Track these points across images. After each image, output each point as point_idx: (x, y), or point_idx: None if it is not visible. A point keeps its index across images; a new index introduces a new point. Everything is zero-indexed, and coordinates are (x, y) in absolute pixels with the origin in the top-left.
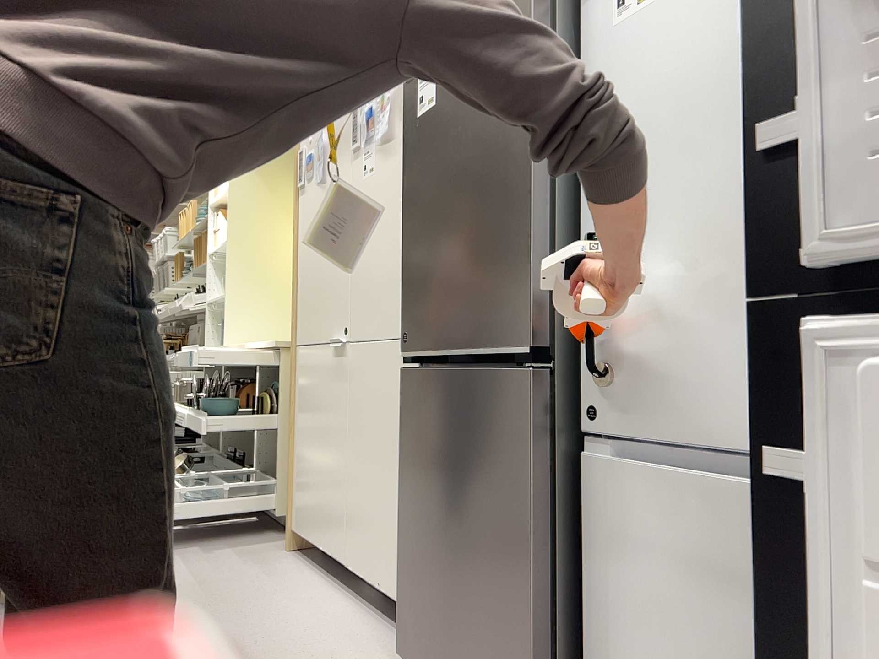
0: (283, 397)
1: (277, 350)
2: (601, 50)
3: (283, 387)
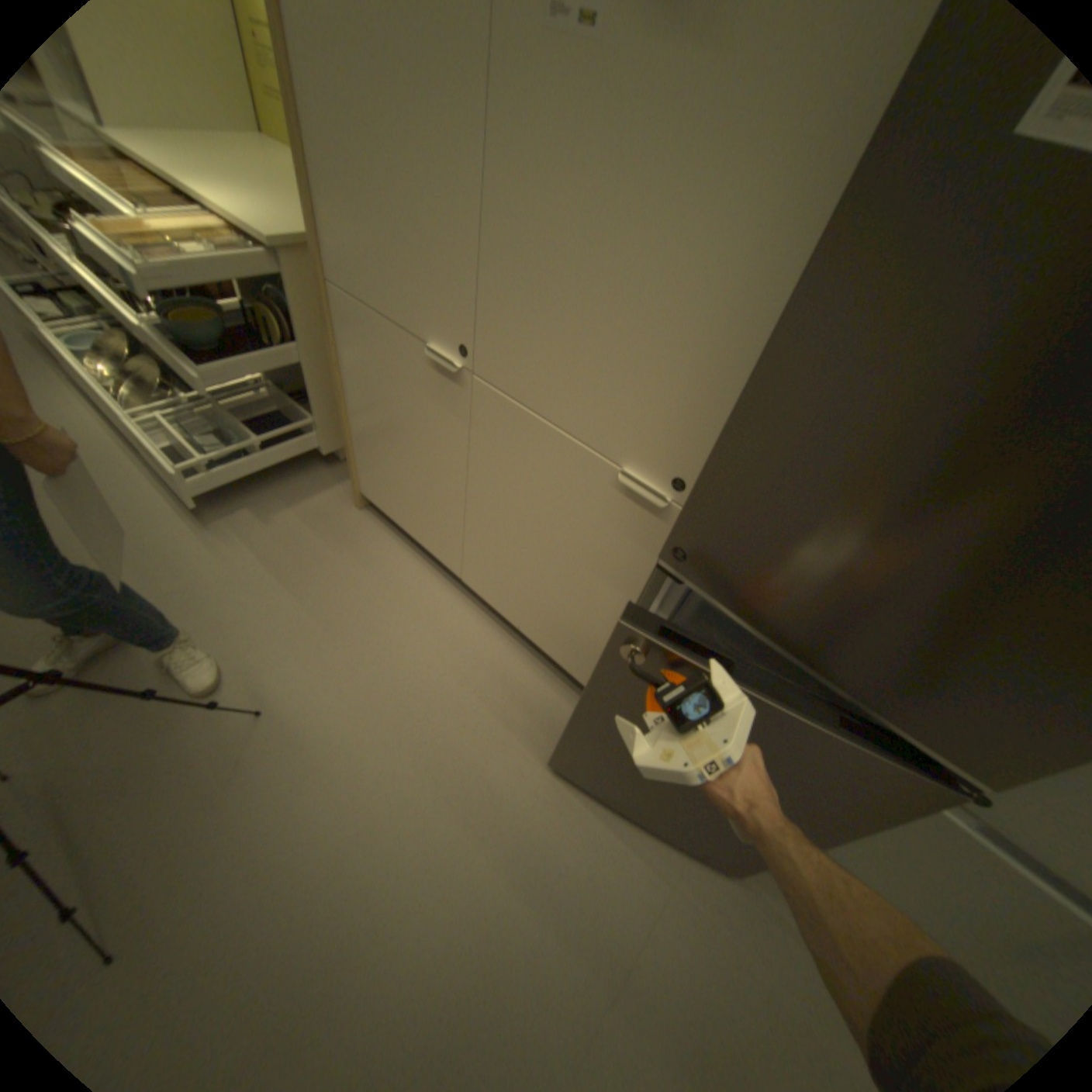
0: (300, 322)
1: (266, 239)
2: None
3: (297, 307)
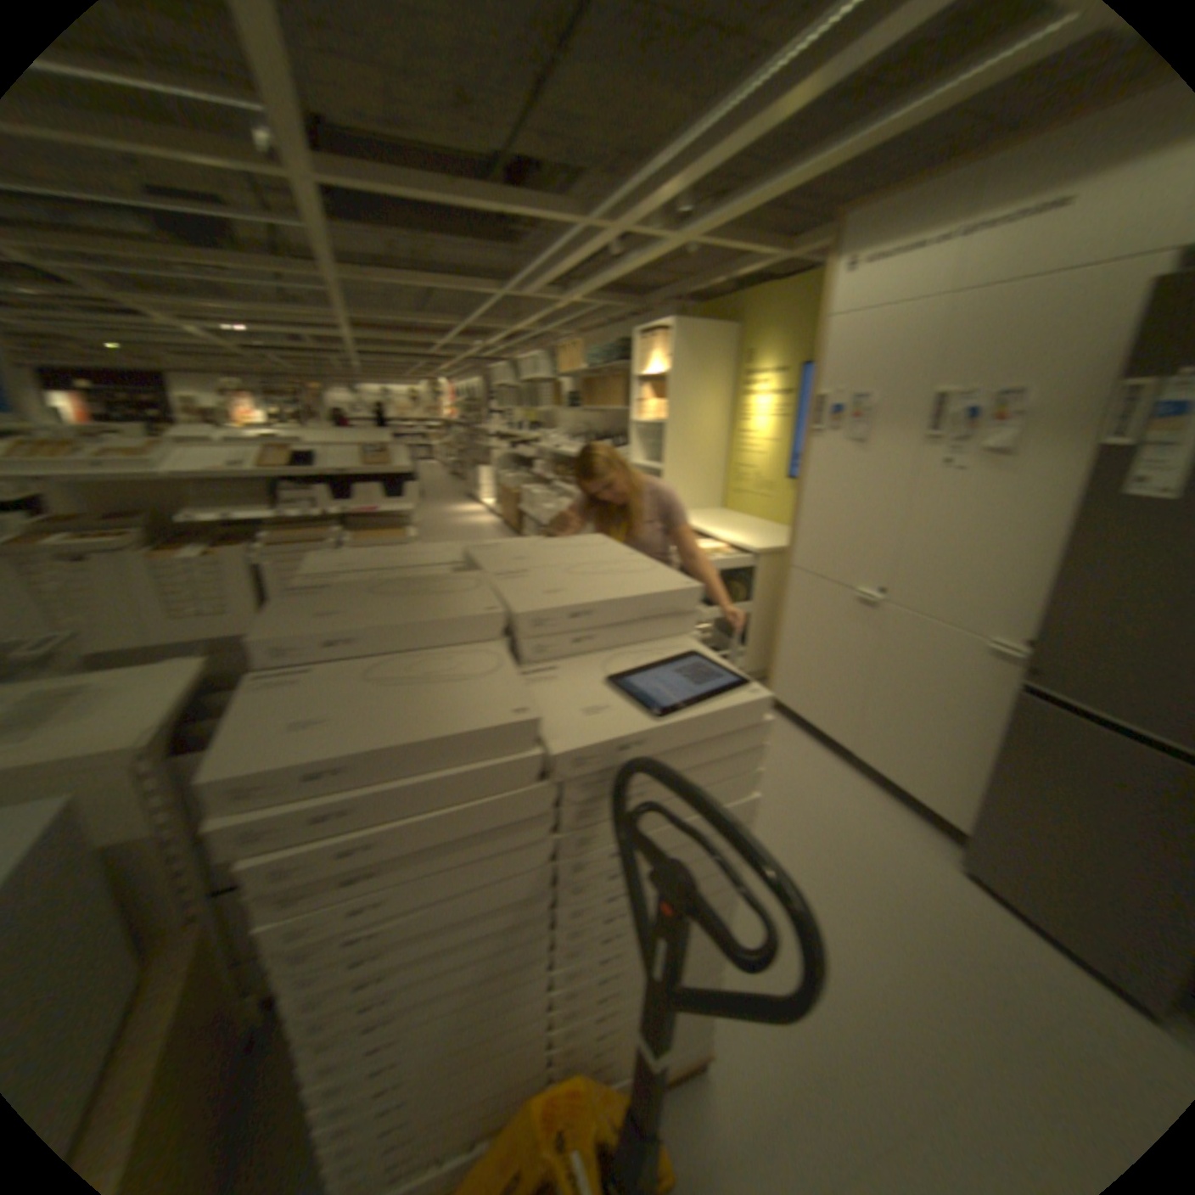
0: (755, 591)
1: (749, 552)
2: None
3: (756, 583)
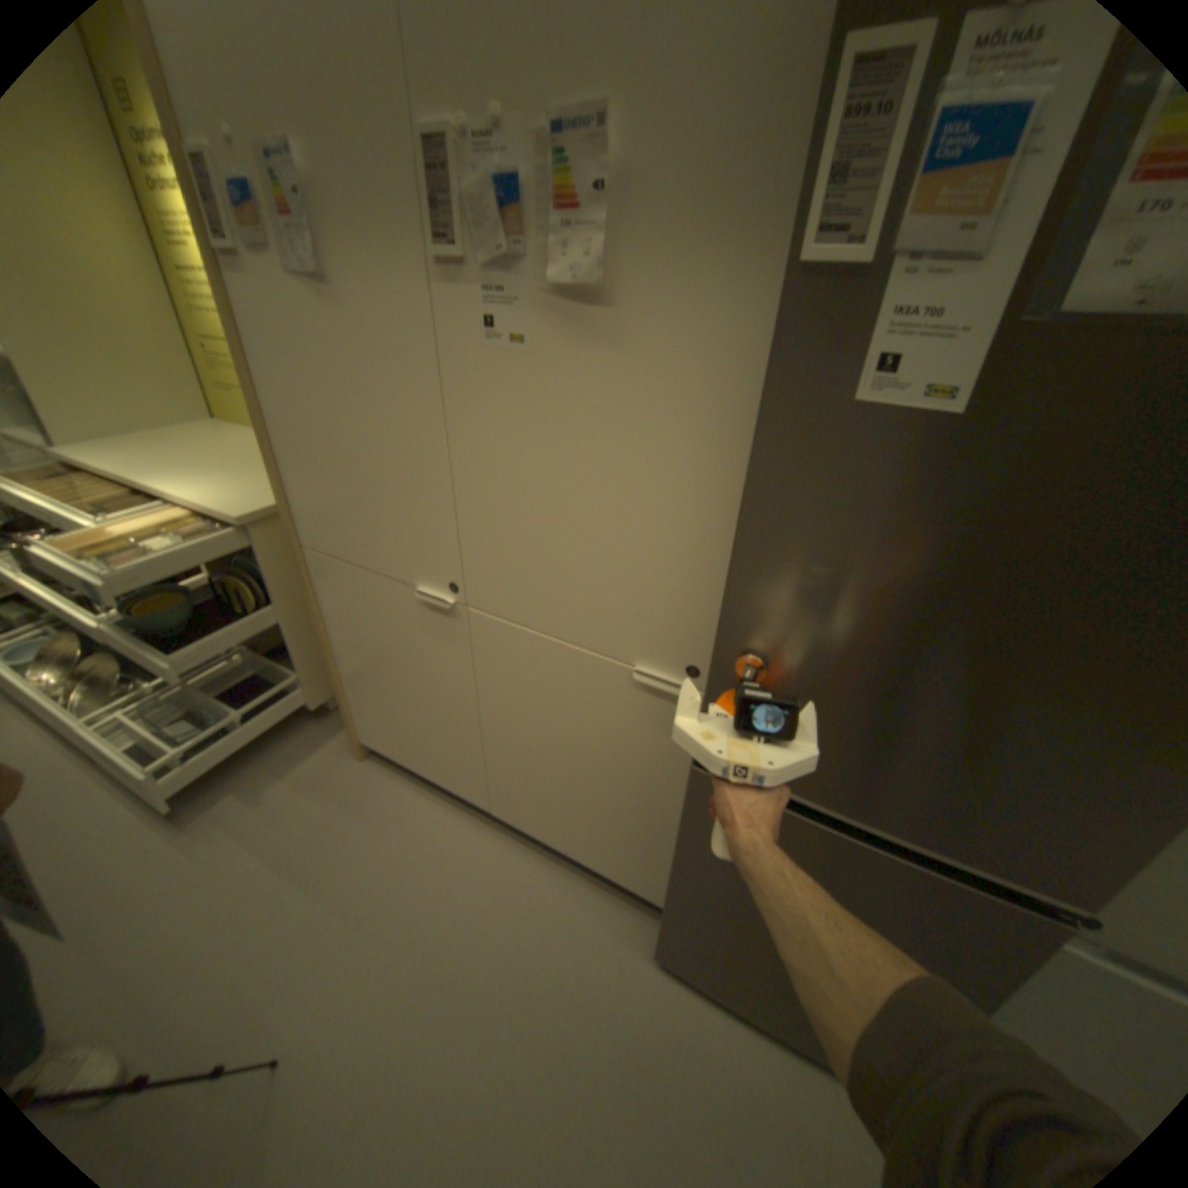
0: (275, 584)
1: (234, 517)
2: None
3: (270, 572)
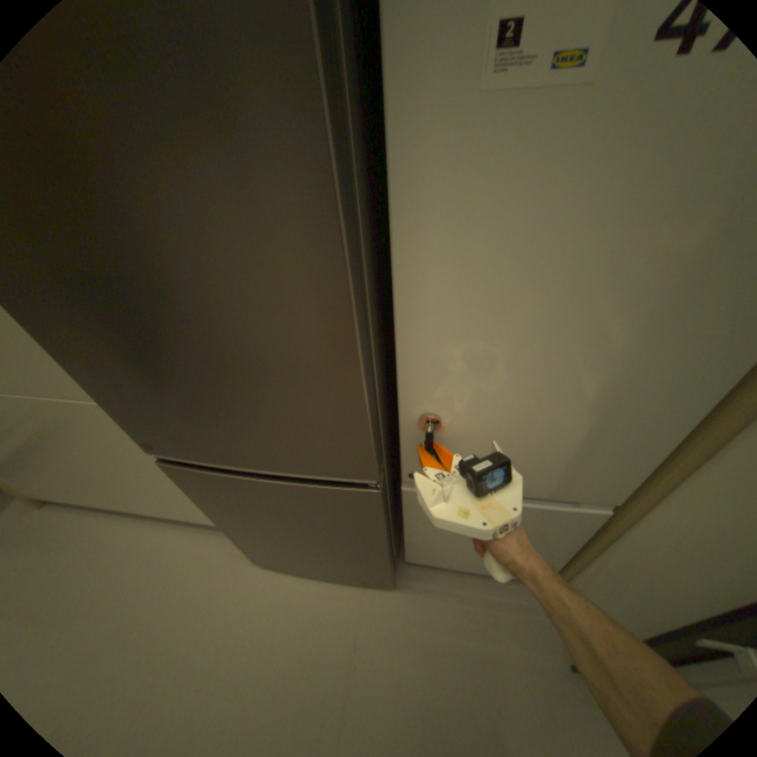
0: None
1: None
2: (430, 125)
3: None
